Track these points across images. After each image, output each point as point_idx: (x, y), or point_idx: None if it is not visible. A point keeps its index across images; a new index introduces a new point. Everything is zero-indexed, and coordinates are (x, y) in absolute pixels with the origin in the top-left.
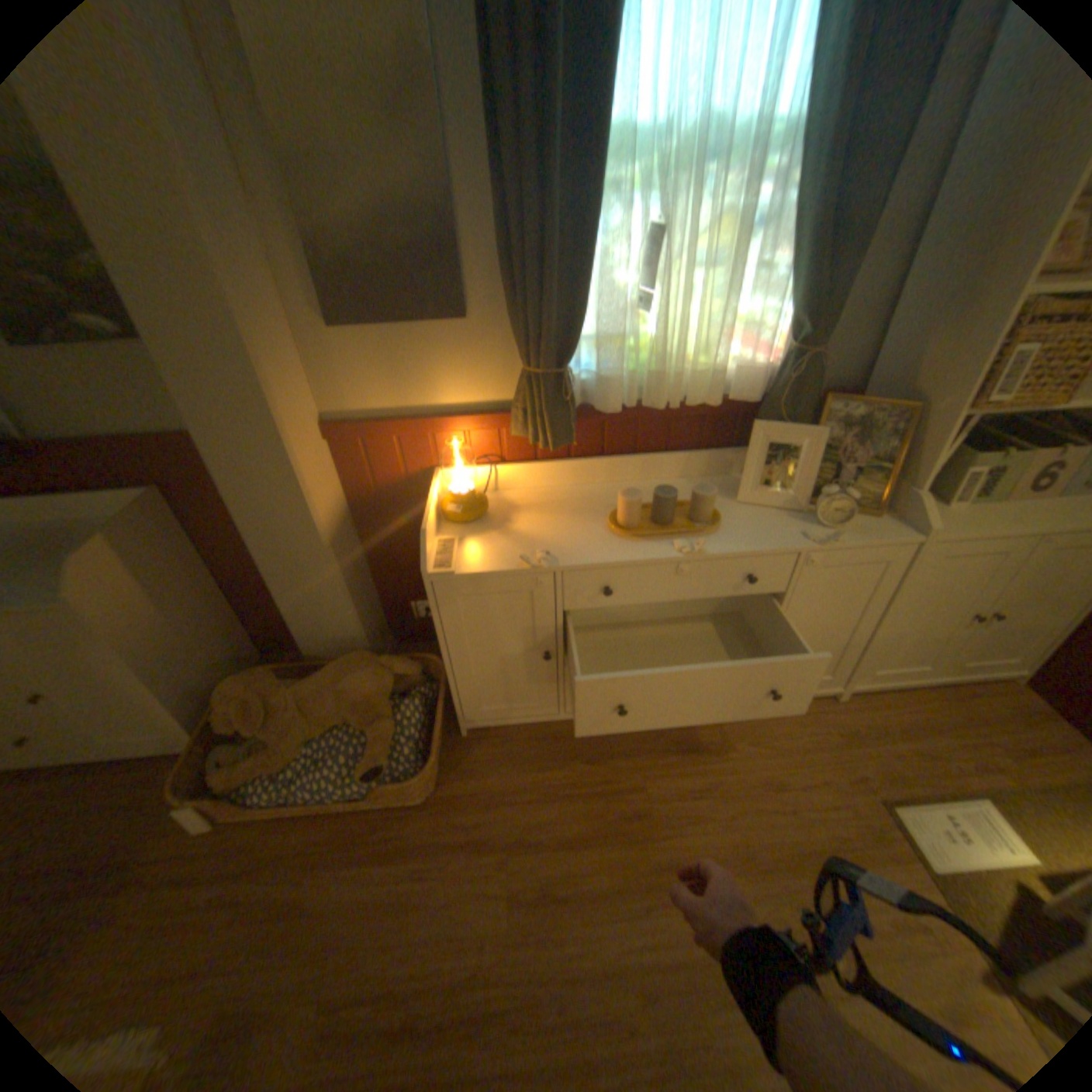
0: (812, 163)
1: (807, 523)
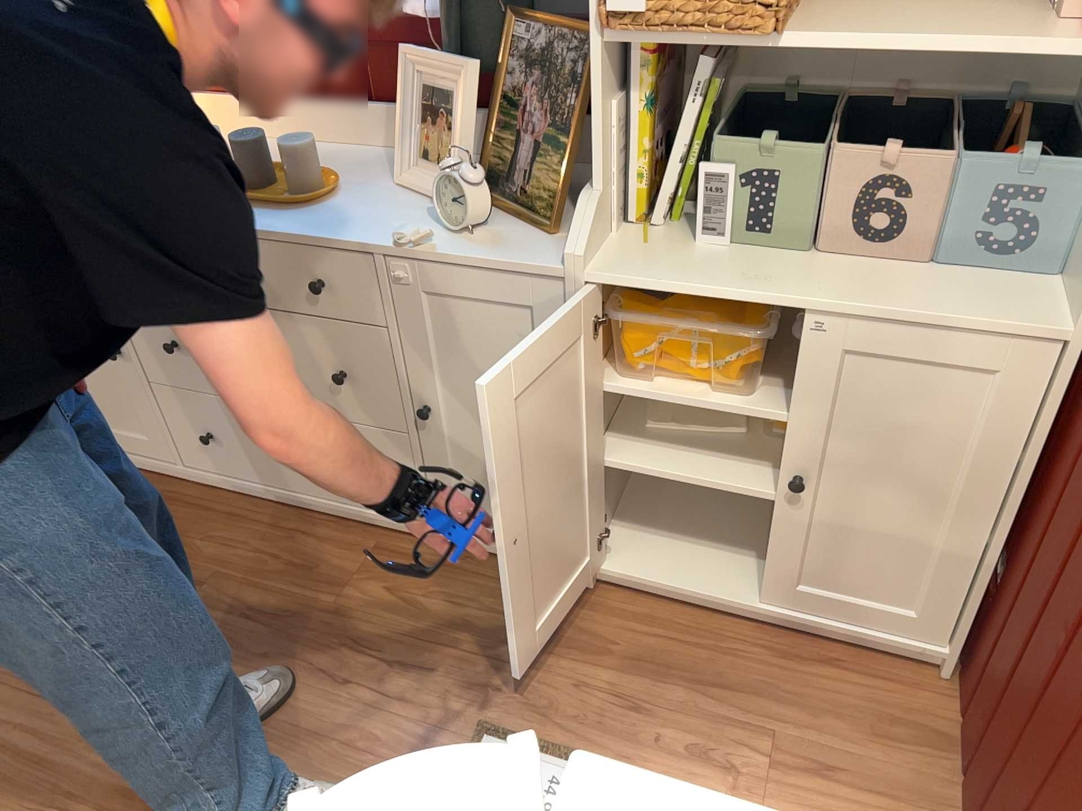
0: None
1: (435, 225)
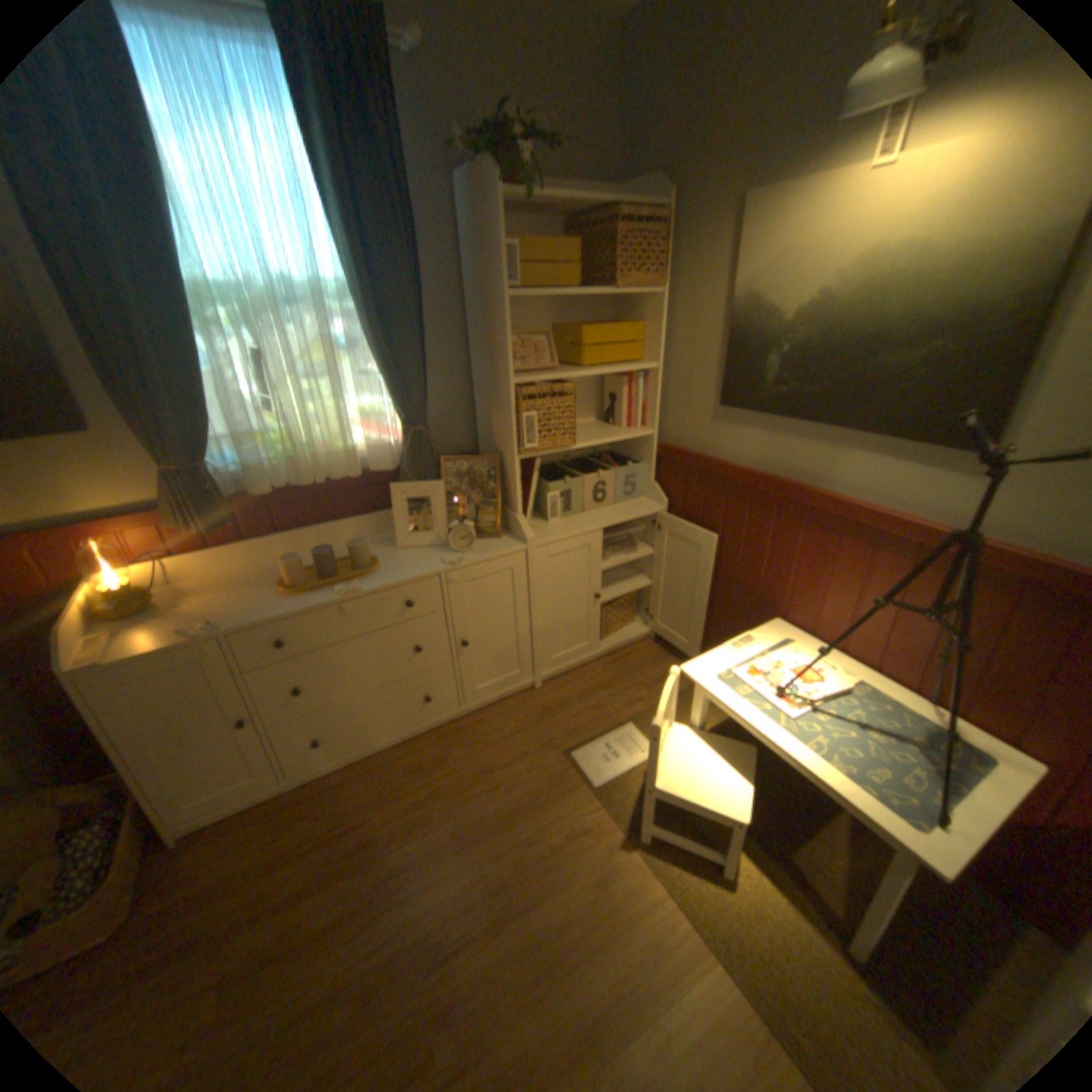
0: (359, 308)
1: (447, 553)
